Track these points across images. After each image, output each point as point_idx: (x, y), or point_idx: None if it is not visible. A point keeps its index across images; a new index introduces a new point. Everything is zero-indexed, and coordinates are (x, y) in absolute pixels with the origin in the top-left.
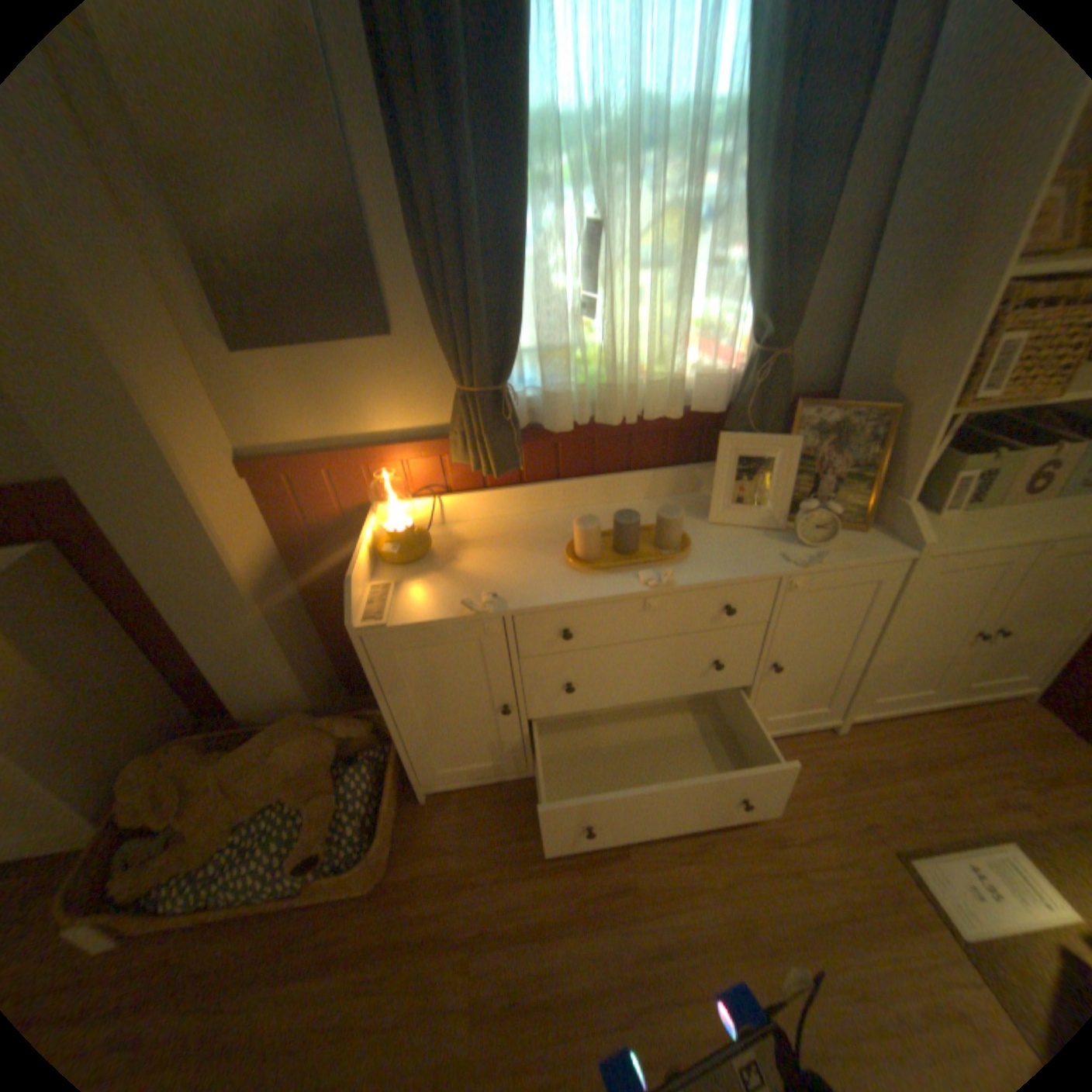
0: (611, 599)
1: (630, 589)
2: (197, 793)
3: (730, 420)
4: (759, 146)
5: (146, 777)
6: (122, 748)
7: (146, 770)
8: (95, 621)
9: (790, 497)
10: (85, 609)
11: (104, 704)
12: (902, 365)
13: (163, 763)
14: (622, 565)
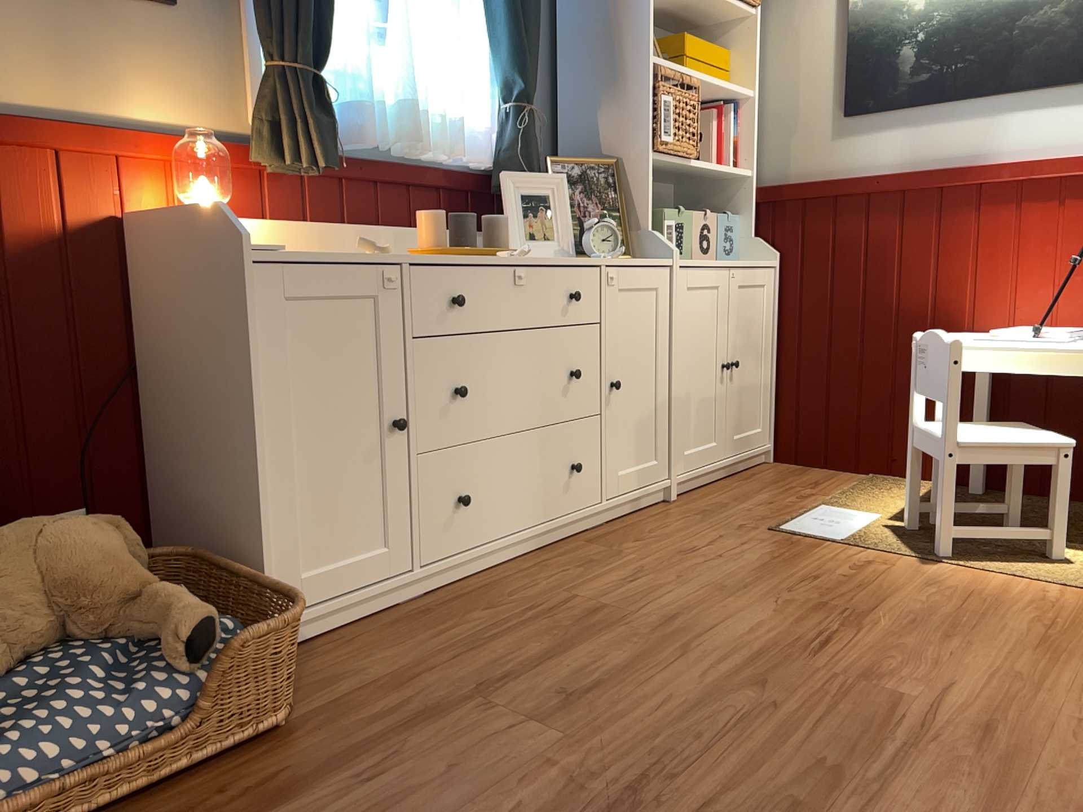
0: (487, 264)
1: (498, 259)
2: None
3: (496, 177)
4: None
5: None
6: None
7: None
8: None
9: (571, 226)
10: None
11: None
12: (604, 137)
13: None
14: (476, 250)
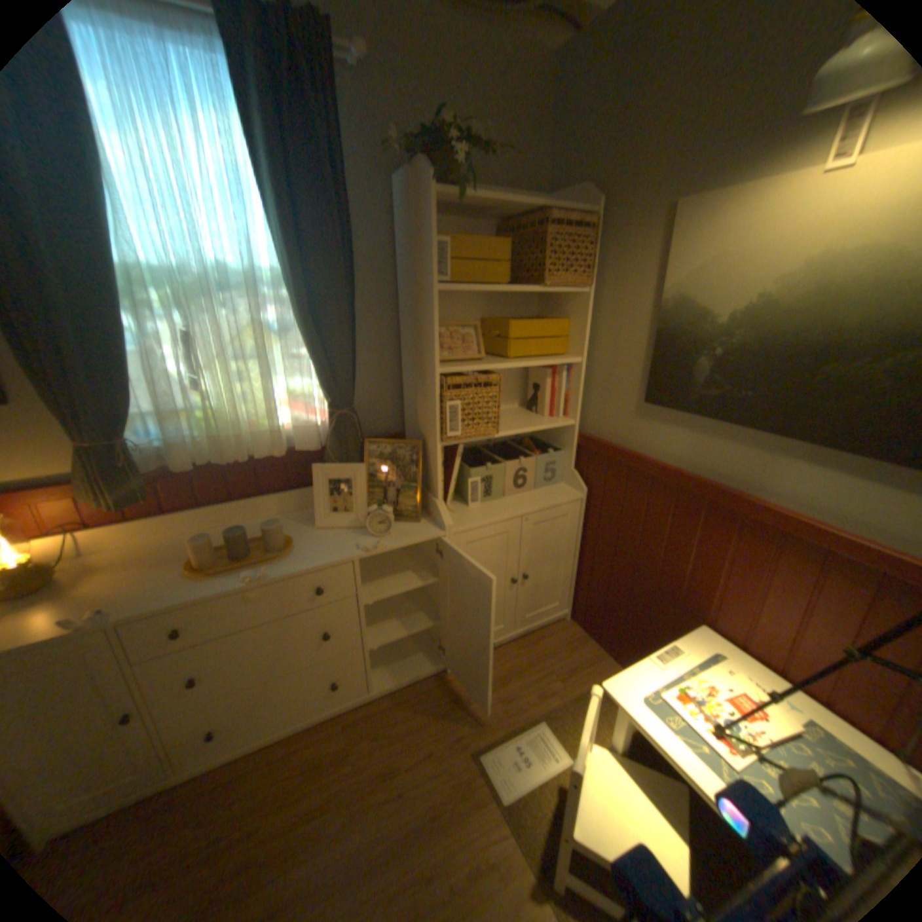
0: (213, 598)
1: (230, 588)
2: None
3: (326, 455)
4: (291, 298)
5: None
6: None
7: None
8: None
9: (365, 505)
10: None
11: None
12: (420, 418)
13: None
14: (228, 570)
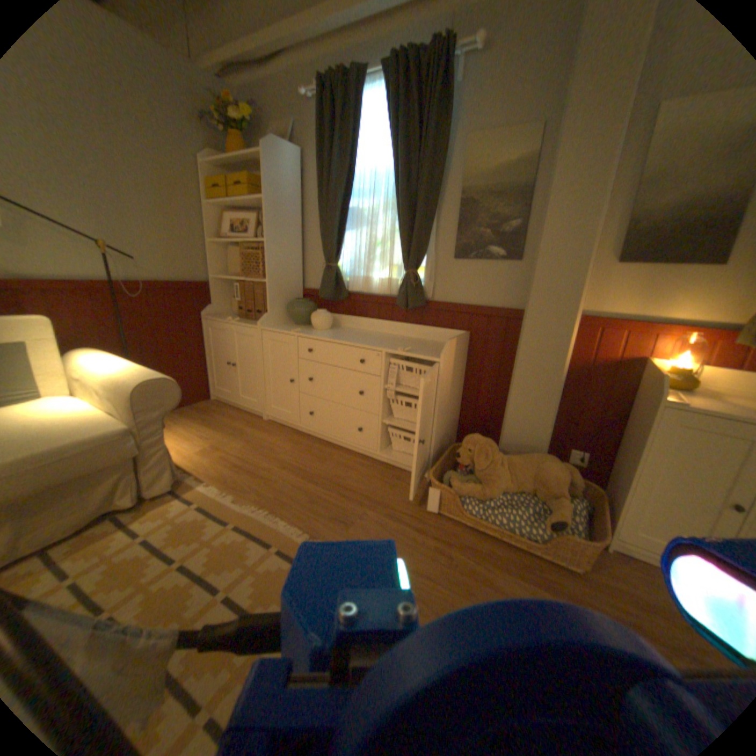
0: None
1: None
2: (496, 464)
3: None
4: None
5: (479, 443)
6: (445, 435)
7: (480, 439)
8: (461, 373)
9: None
10: (462, 366)
11: (450, 410)
12: None
13: (486, 441)
14: None
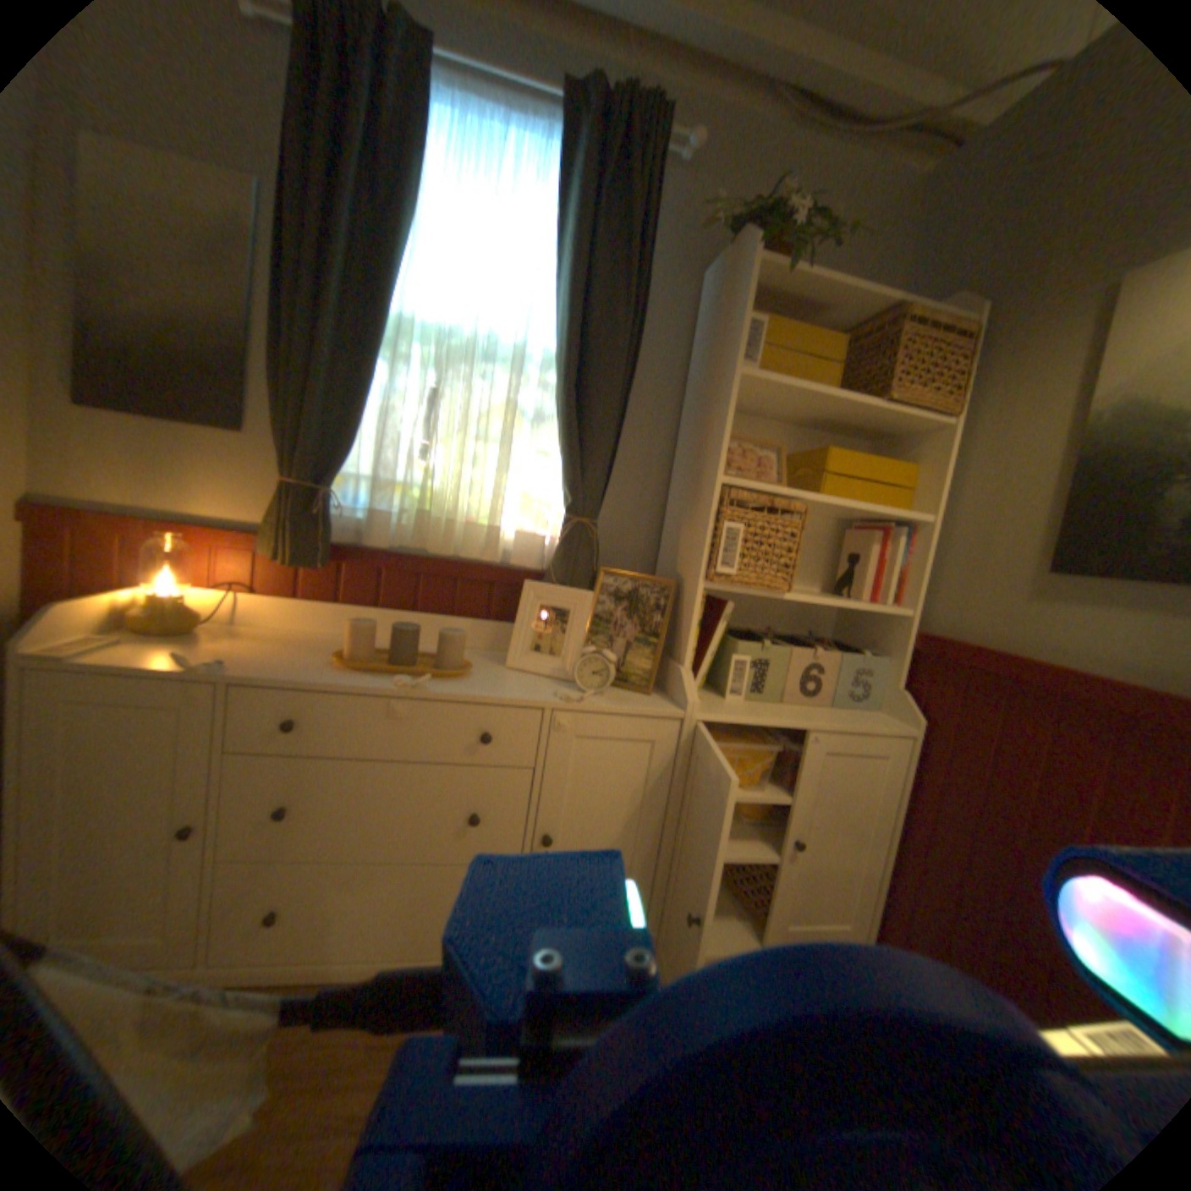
0: (353, 694)
1: (378, 689)
2: None
3: (546, 581)
4: (559, 373)
5: None
6: None
7: None
8: None
9: (580, 649)
10: None
11: None
12: (680, 554)
13: None
14: (385, 670)
